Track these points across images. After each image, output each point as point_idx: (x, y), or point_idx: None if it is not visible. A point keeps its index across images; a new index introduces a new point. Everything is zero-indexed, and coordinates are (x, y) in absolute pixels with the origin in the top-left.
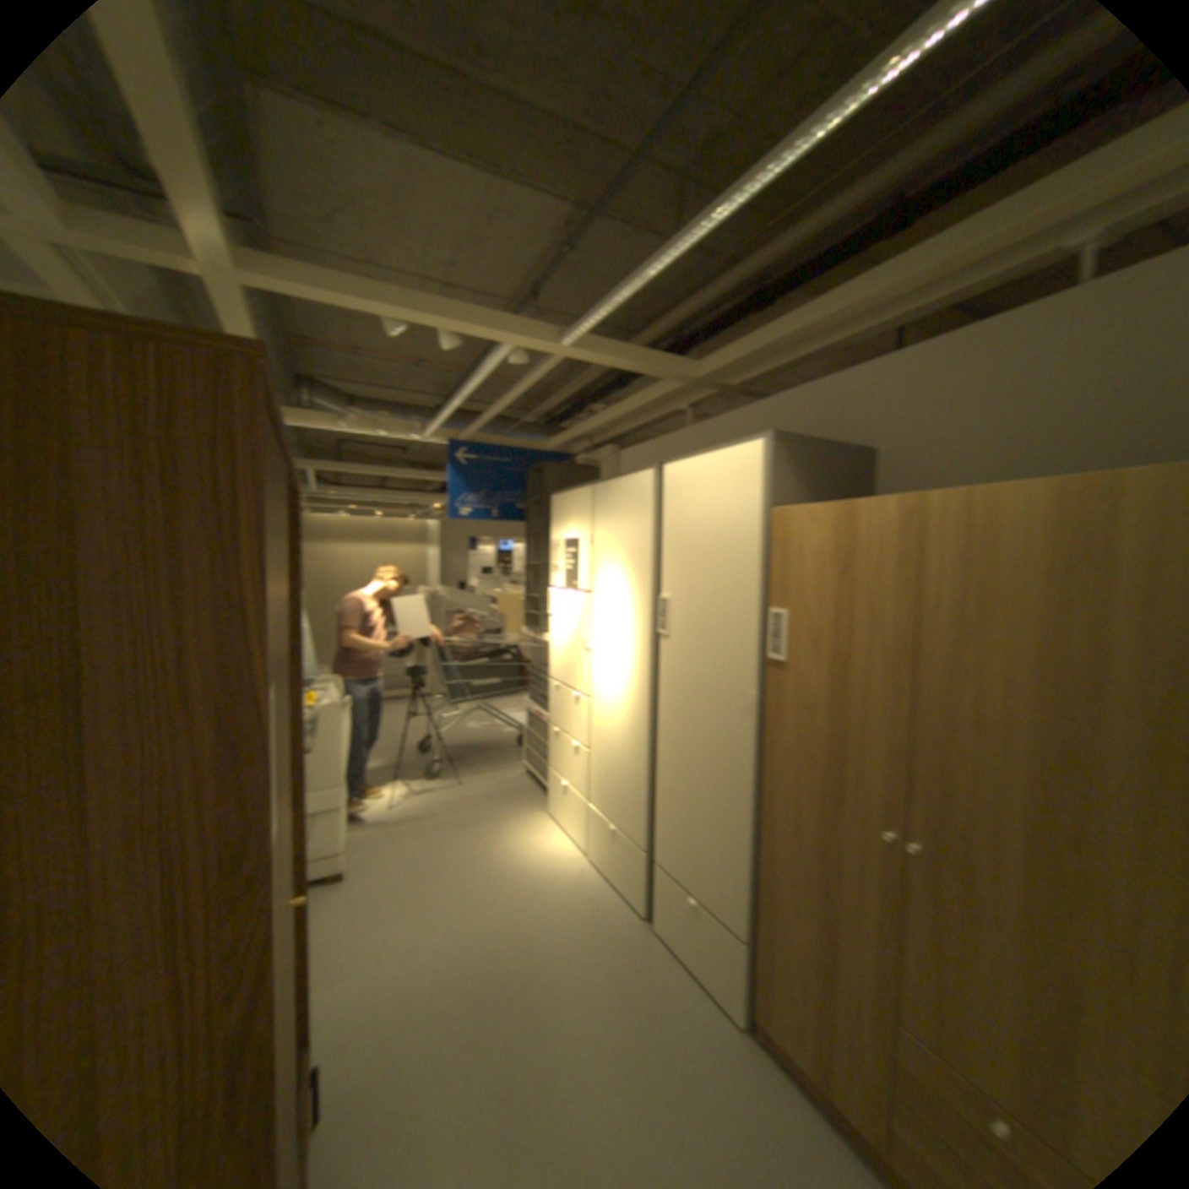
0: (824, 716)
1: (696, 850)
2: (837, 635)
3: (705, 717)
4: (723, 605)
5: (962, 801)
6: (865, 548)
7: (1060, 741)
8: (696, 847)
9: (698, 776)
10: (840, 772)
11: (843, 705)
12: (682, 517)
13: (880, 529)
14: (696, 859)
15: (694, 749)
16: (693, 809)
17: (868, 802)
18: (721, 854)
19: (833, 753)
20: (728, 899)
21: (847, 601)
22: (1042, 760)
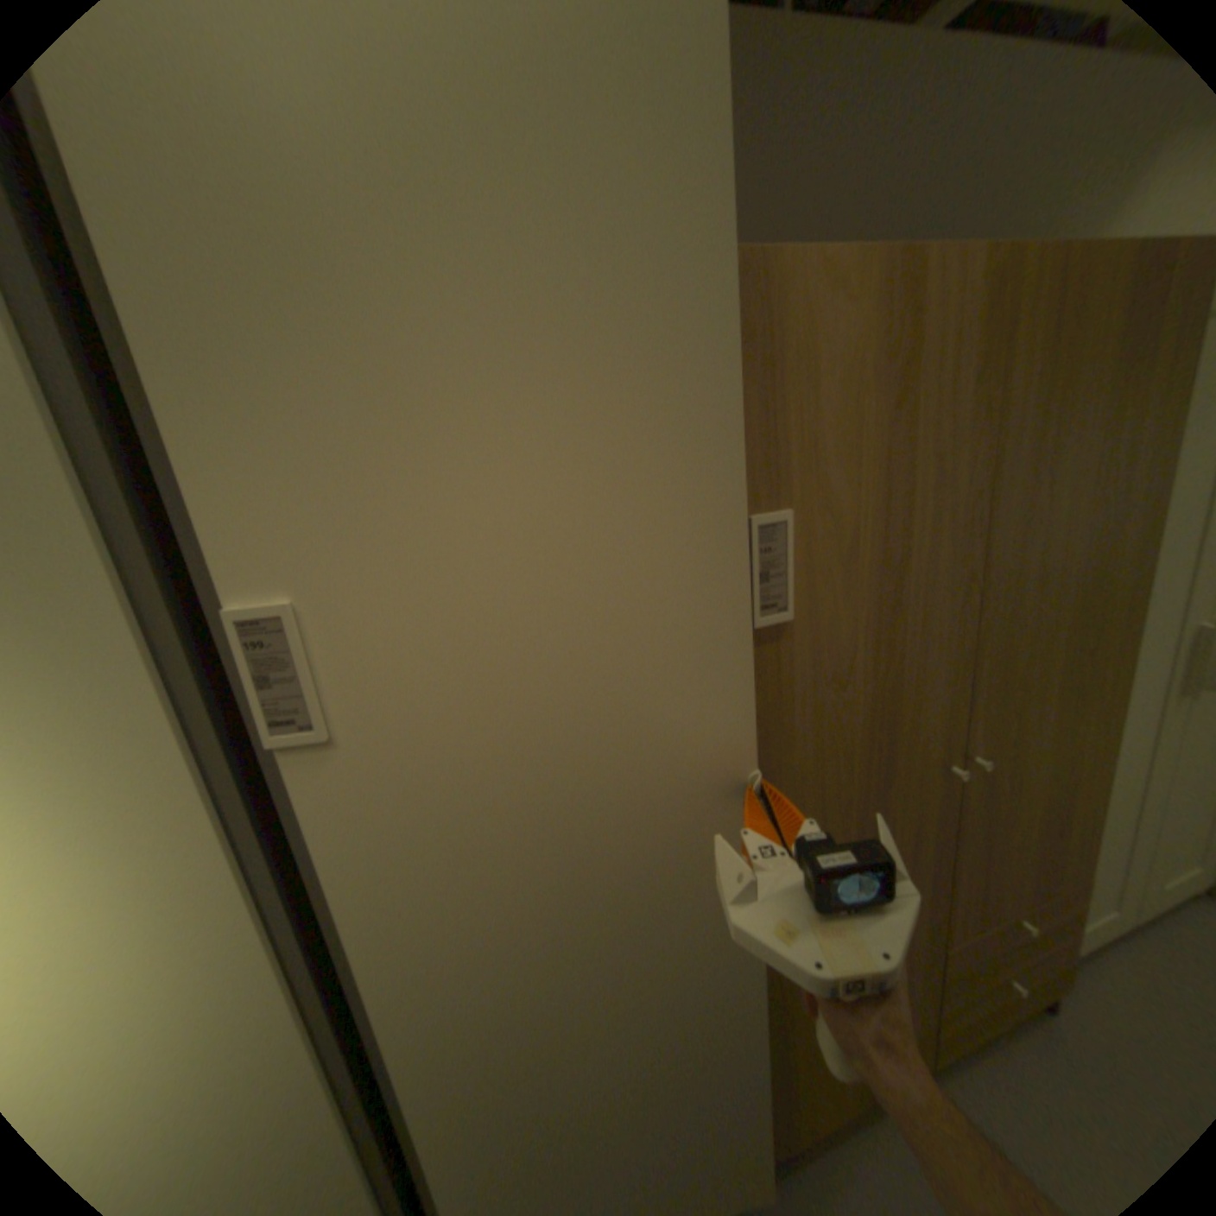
0: (861, 677)
1: (591, 1115)
2: (884, 526)
3: (561, 857)
4: (574, 549)
5: (1019, 676)
6: (932, 347)
7: (1096, 560)
8: (590, 1112)
9: (565, 989)
10: (886, 744)
11: (891, 641)
12: (258, 230)
13: (957, 307)
14: (593, 1130)
15: (539, 948)
16: (563, 1061)
17: (923, 755)
18: (661, 1057)
19: (875, 724)
20: (691, 1101)
21: (901, 458)
22: (1083, 588)
